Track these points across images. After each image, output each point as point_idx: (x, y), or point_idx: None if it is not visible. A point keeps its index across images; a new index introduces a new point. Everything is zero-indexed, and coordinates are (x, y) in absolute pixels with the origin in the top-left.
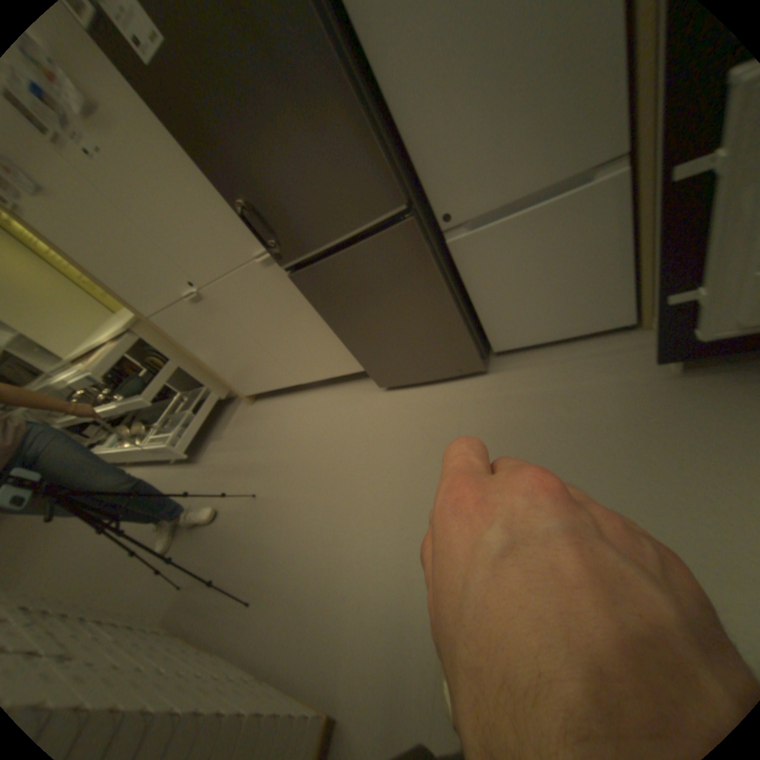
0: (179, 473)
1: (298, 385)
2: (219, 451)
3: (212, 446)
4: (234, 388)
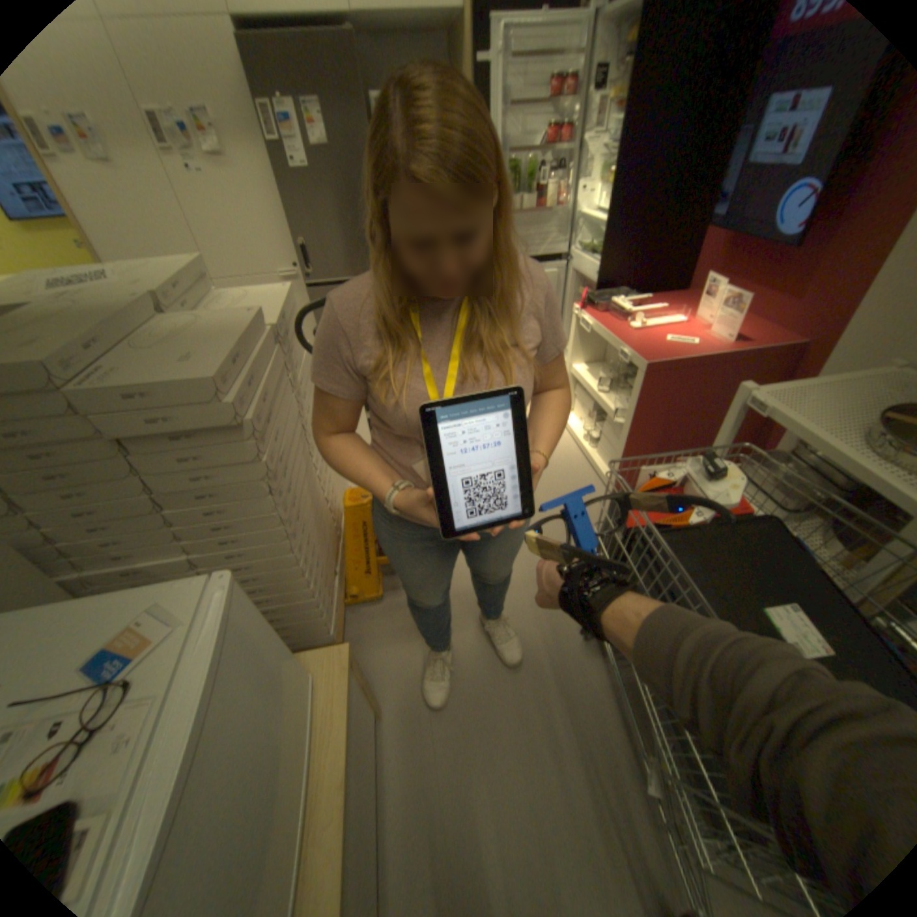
0: None
1: None
2: None
3: None
4: None
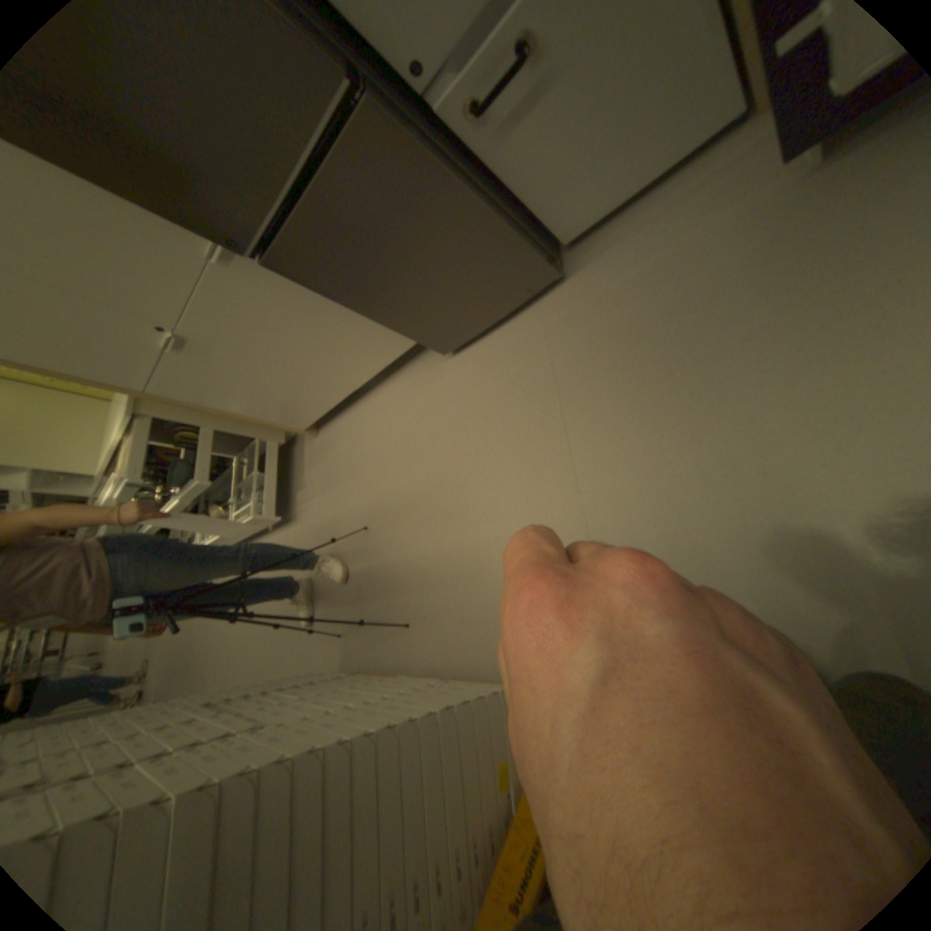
0: (286, 536)
1: (357, 393)
2: (312, 499)
3: (303, 496)
4: (292, 427)
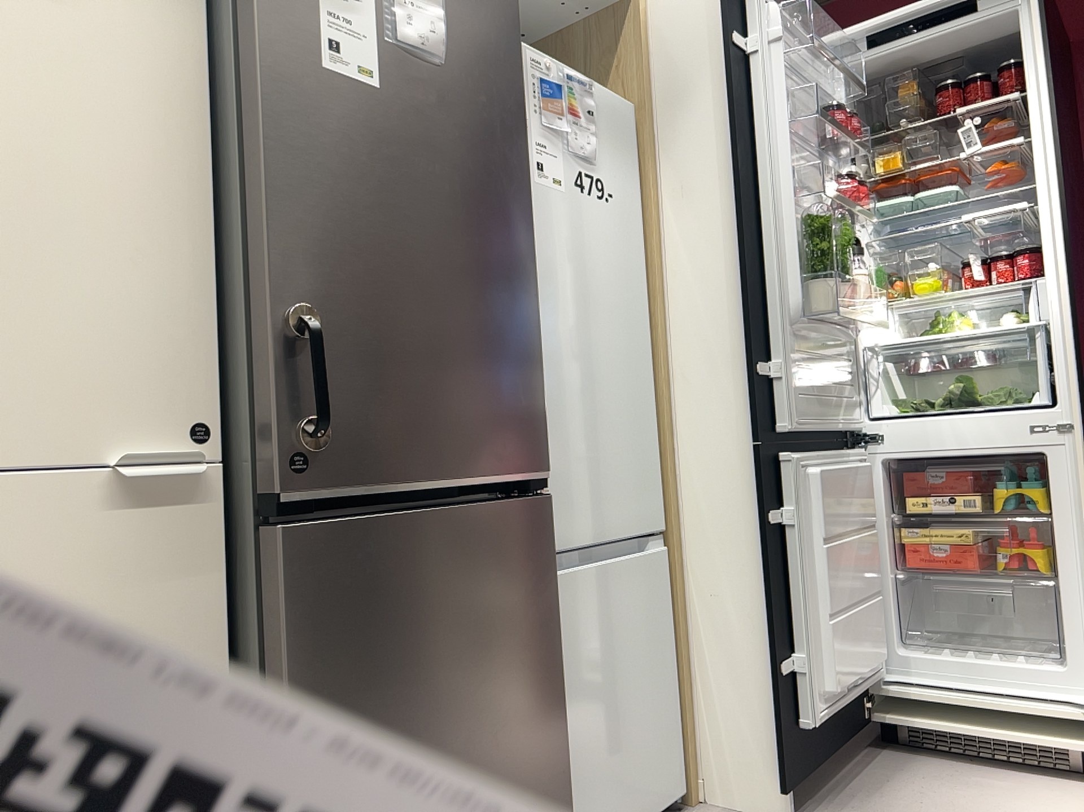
0: None
1: None
2: None
3: None
4: None
